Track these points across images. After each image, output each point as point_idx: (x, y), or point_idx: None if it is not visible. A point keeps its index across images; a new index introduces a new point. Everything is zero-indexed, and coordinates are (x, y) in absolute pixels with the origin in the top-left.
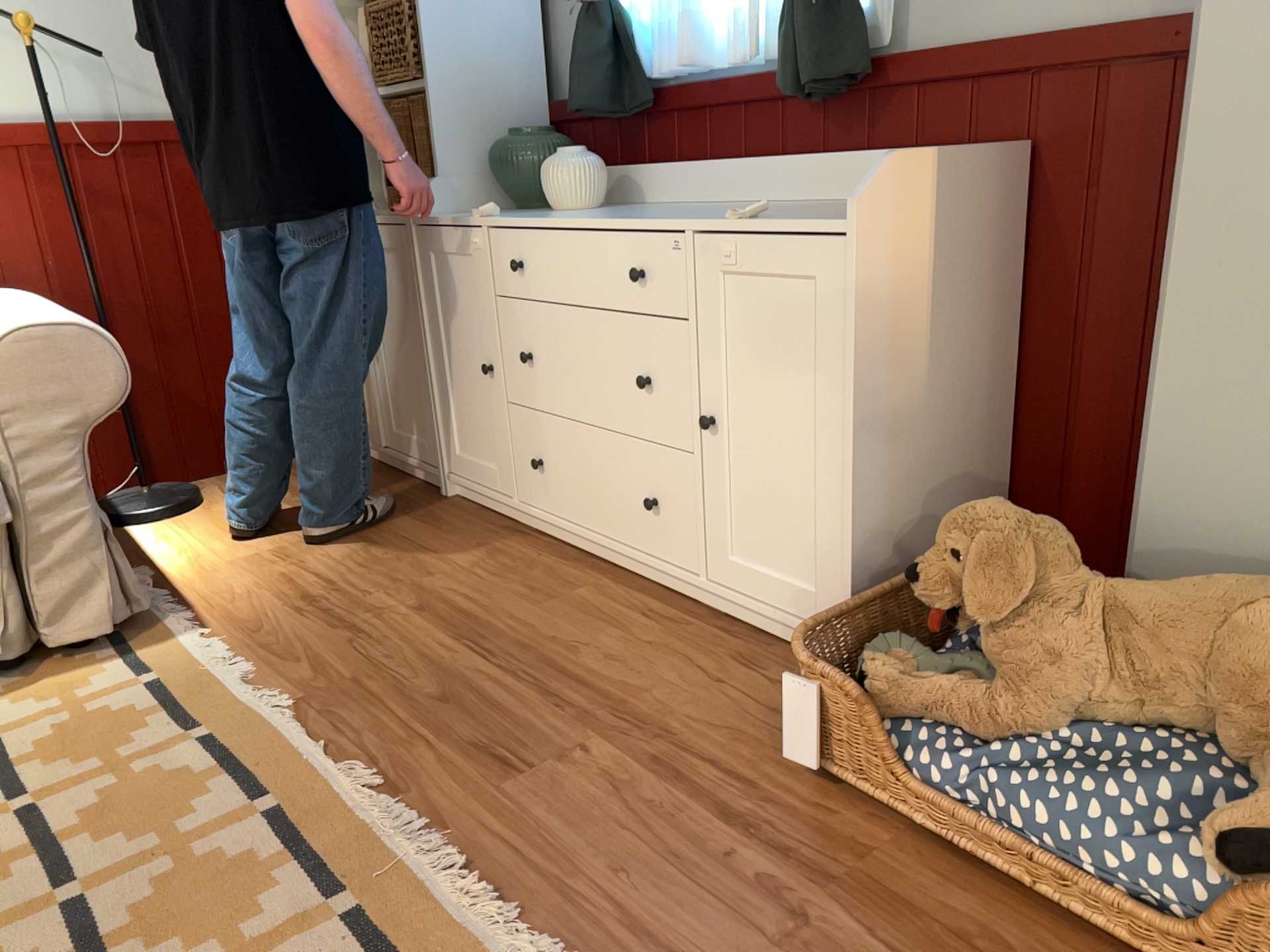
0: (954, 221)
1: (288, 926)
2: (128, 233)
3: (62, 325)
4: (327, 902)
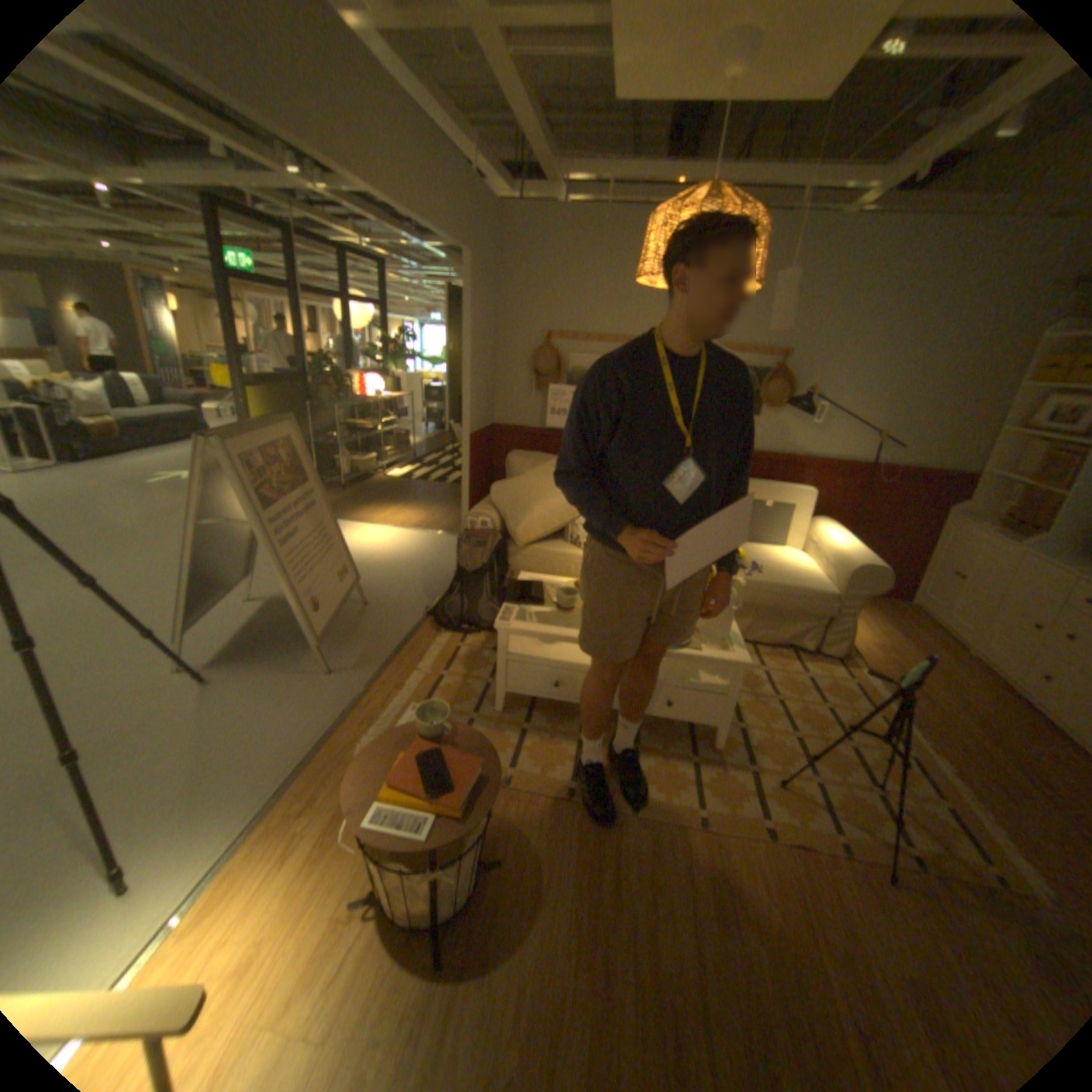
0: None
1: (929, 800)
2: (872, 503)
3: (880, 566)
4: (942, 802)
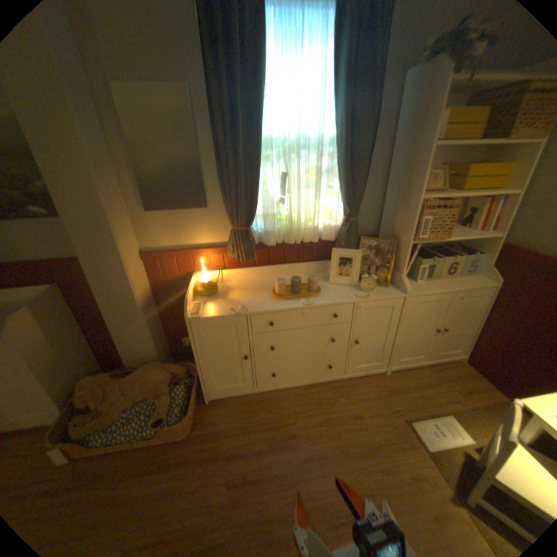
0: (43, 315)
1: None
2: None
3: None
4: None
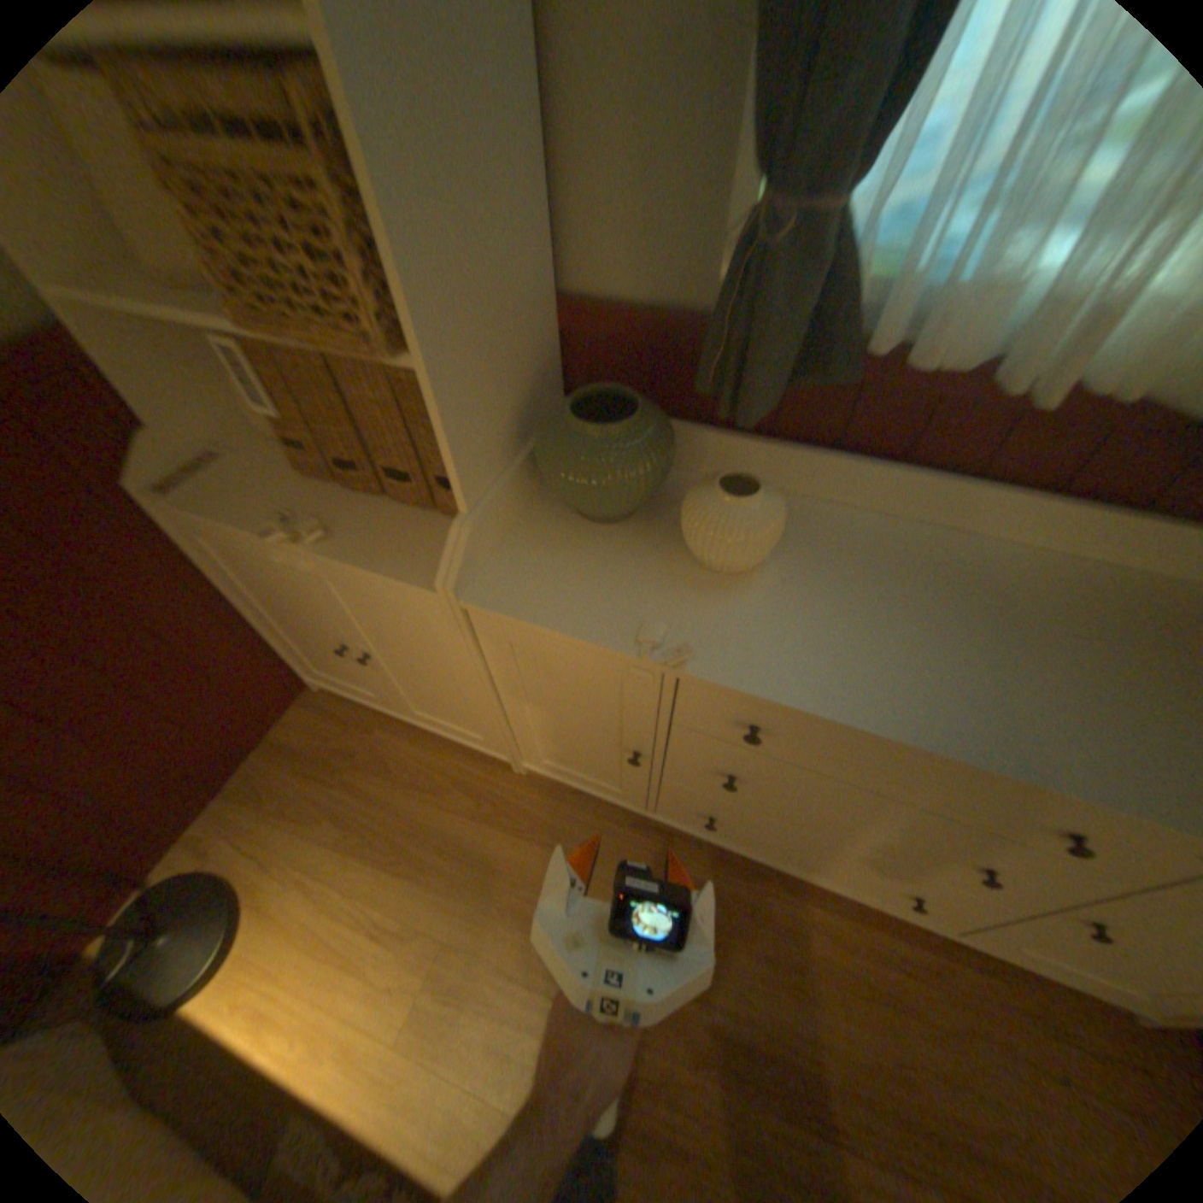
0: None
1: None
2: None
3: None
4: None
